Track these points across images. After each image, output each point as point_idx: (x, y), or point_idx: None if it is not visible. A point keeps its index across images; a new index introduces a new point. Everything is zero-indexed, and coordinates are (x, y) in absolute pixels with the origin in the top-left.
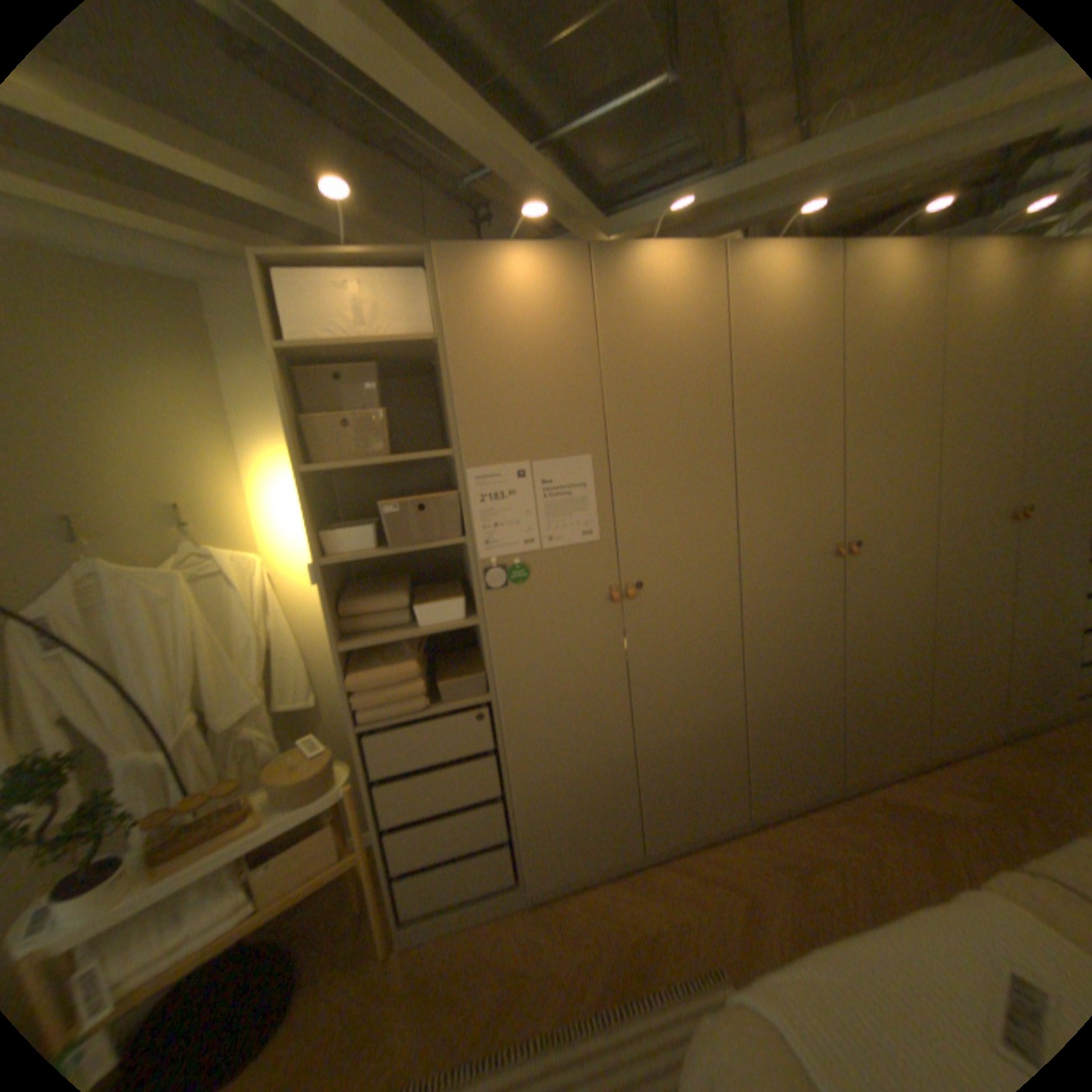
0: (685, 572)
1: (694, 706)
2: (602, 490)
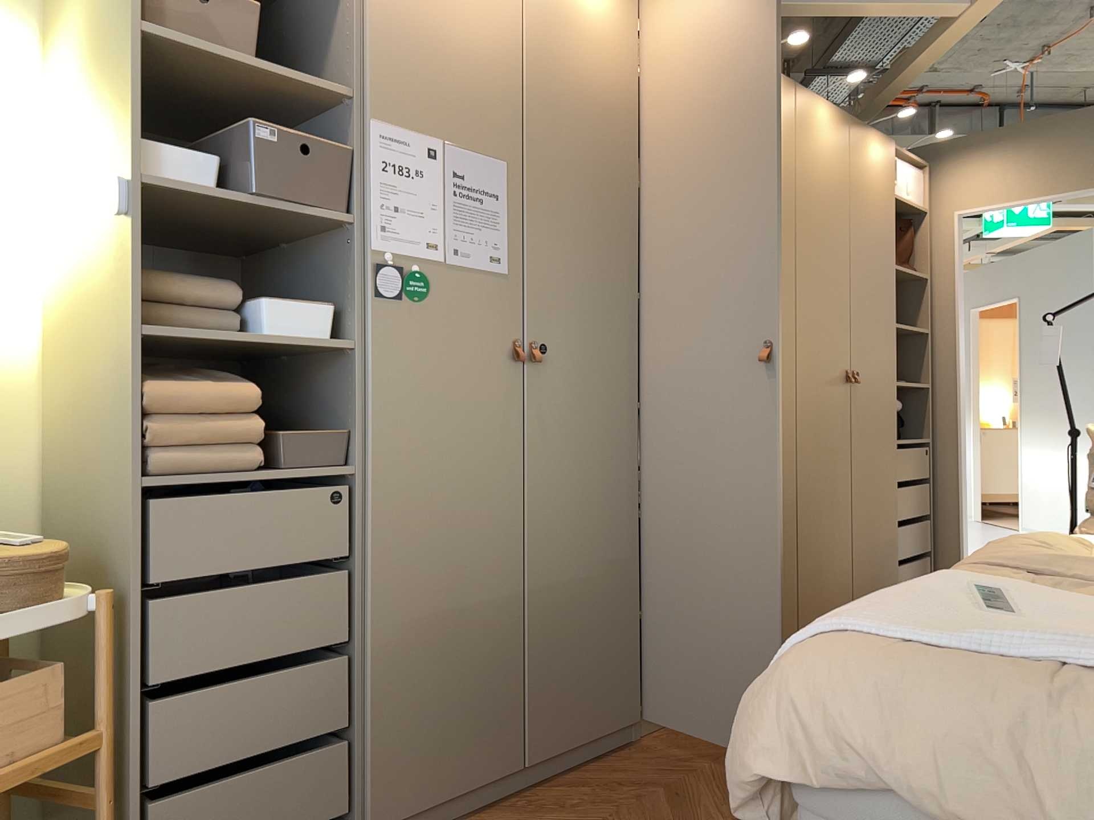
0: (592, 346)
1: (592, 533)
2: (516, 209)
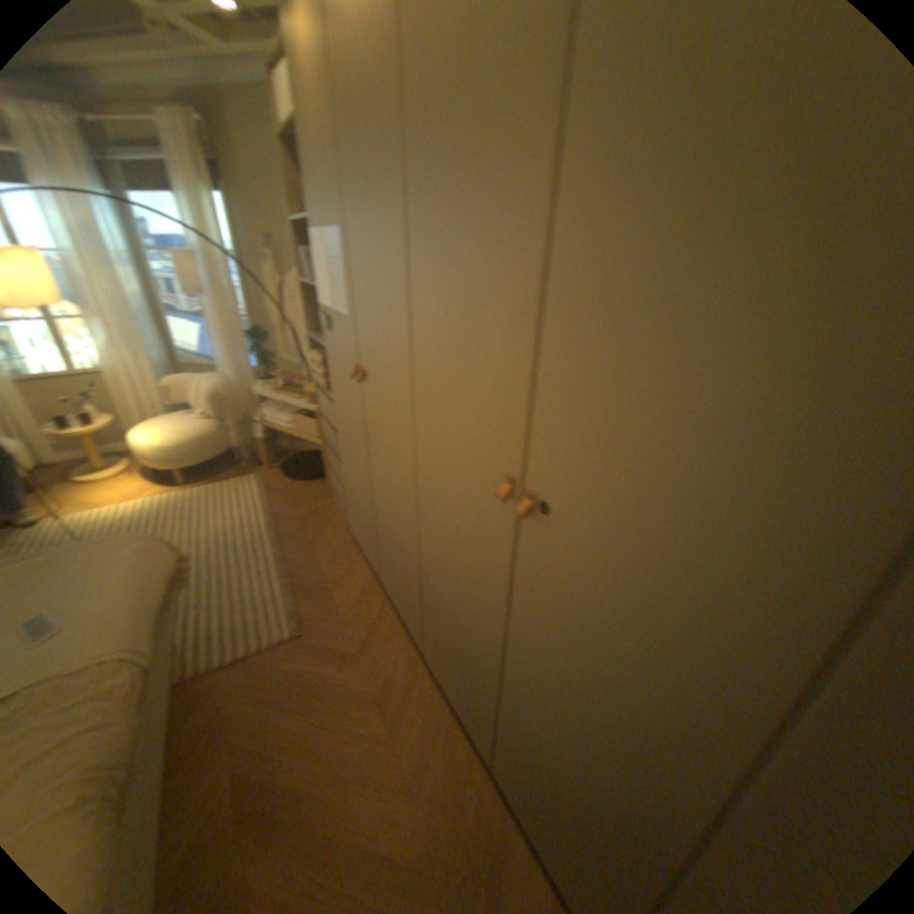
0: (382, 385)
1: (392, 515)
2: (343, 267)
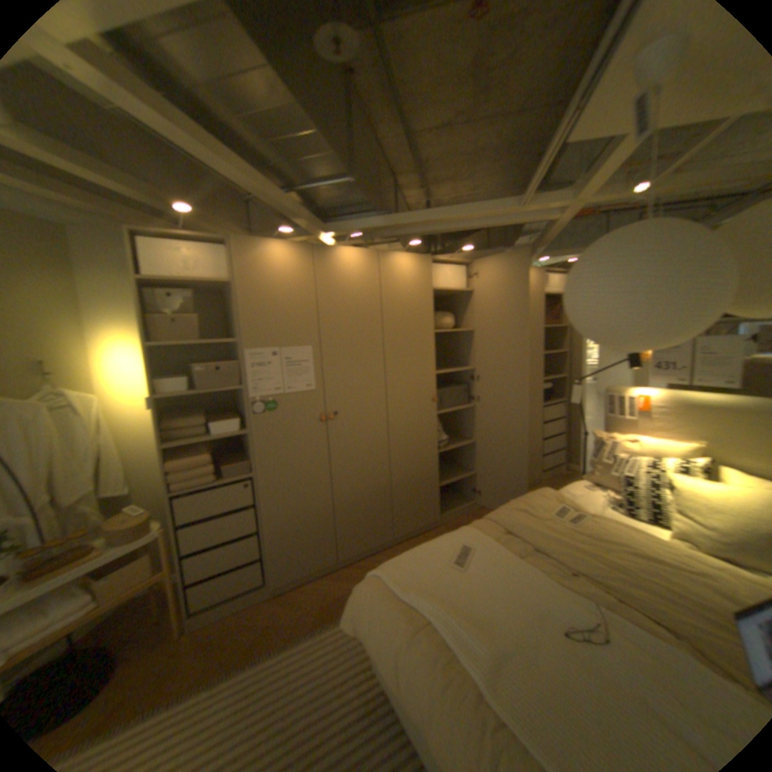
0: (361, 407)
1: (365, 477)
2: (318, 364)
